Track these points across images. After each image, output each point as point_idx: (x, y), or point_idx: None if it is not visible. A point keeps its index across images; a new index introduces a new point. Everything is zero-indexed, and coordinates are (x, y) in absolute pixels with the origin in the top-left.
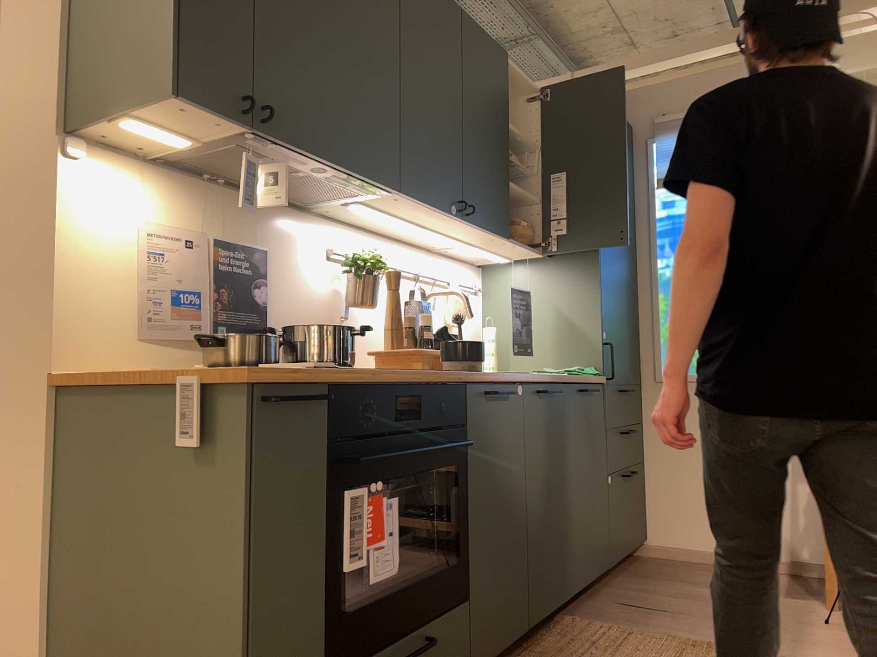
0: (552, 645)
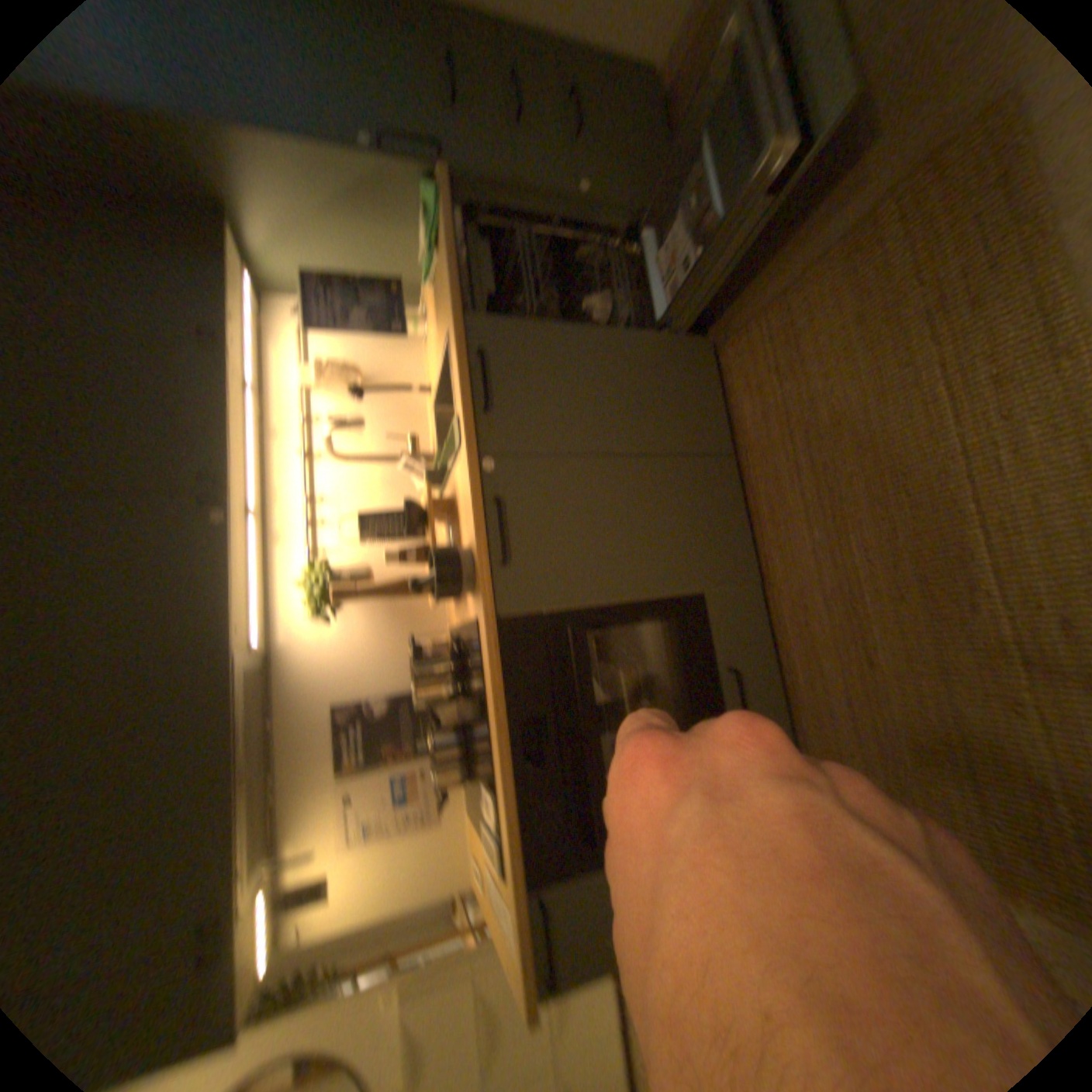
0: (750, 412)
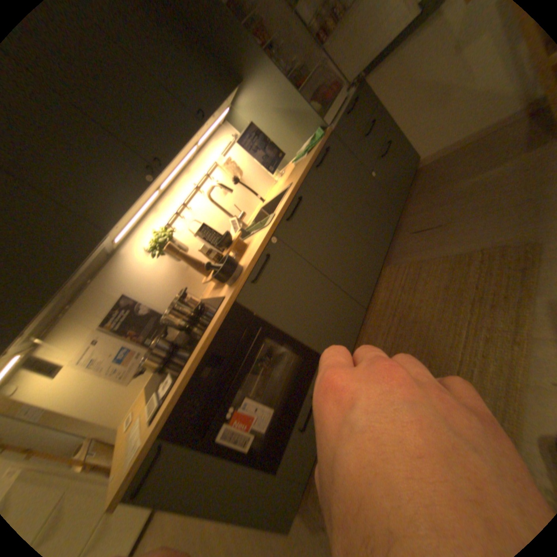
0: (381, 298)
